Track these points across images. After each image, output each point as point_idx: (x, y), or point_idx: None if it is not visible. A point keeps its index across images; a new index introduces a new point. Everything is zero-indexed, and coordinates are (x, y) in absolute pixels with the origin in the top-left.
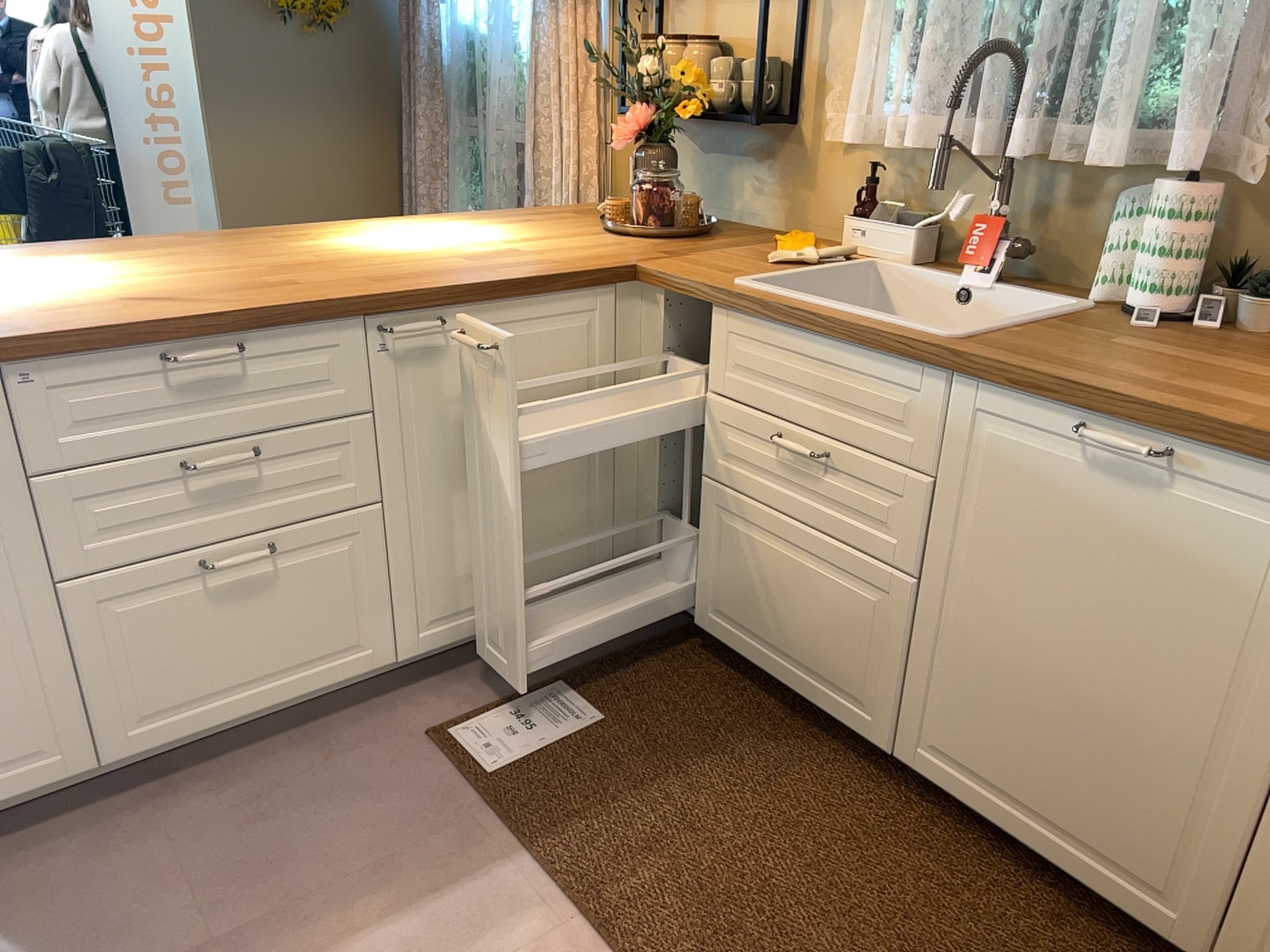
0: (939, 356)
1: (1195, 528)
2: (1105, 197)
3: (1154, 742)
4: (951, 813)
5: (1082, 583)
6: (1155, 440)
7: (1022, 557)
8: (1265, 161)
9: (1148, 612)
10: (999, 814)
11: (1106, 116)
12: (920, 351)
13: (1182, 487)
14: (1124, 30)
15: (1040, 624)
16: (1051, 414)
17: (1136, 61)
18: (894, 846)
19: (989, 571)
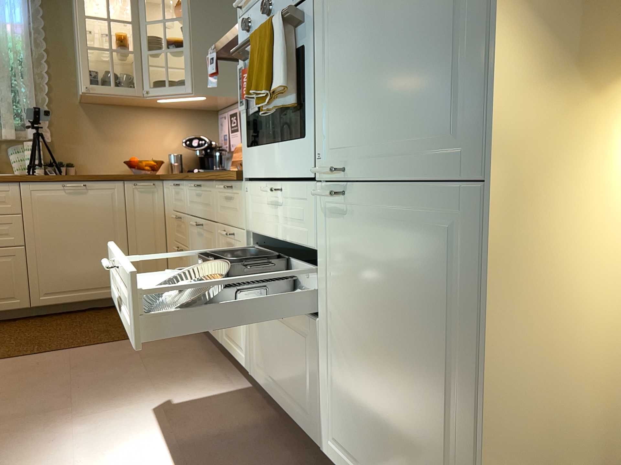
0: (14, 178)
1: (95, 199)
2: (3, 149)
3: (102, 251)
4: (52, 316)
5: (74, 222)
6: (80, 183)
7: (56, 223)
8: (50, 135)
9: (91, 221)
10: (71, 298)
11: (4, 125)
12: (7, 178)
13: (89, 191)
14: (2, 104)
15: (66, 238)
16: (53, 185)
17: (10, 111)
18: (49, 323)
19: (47, 232)
